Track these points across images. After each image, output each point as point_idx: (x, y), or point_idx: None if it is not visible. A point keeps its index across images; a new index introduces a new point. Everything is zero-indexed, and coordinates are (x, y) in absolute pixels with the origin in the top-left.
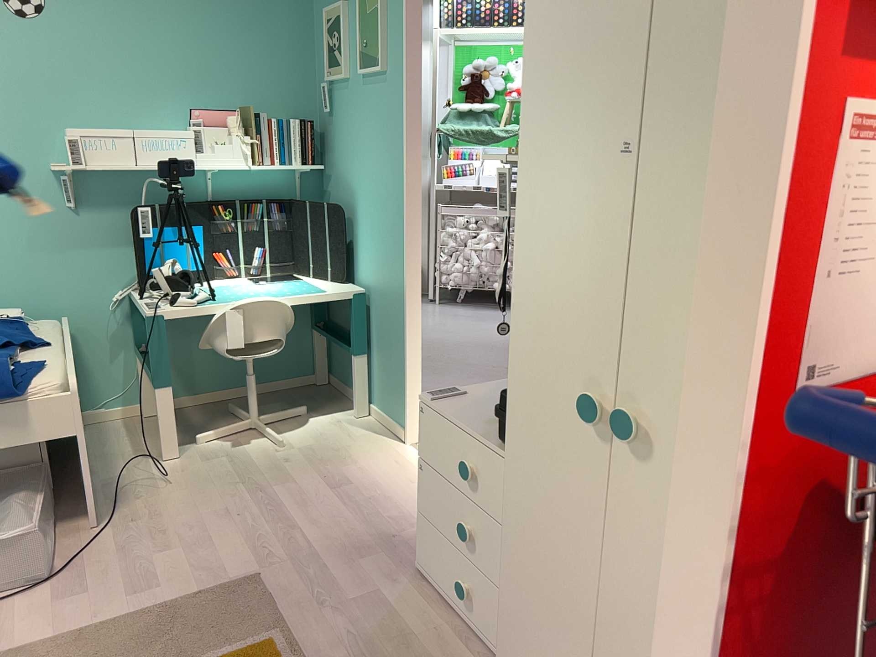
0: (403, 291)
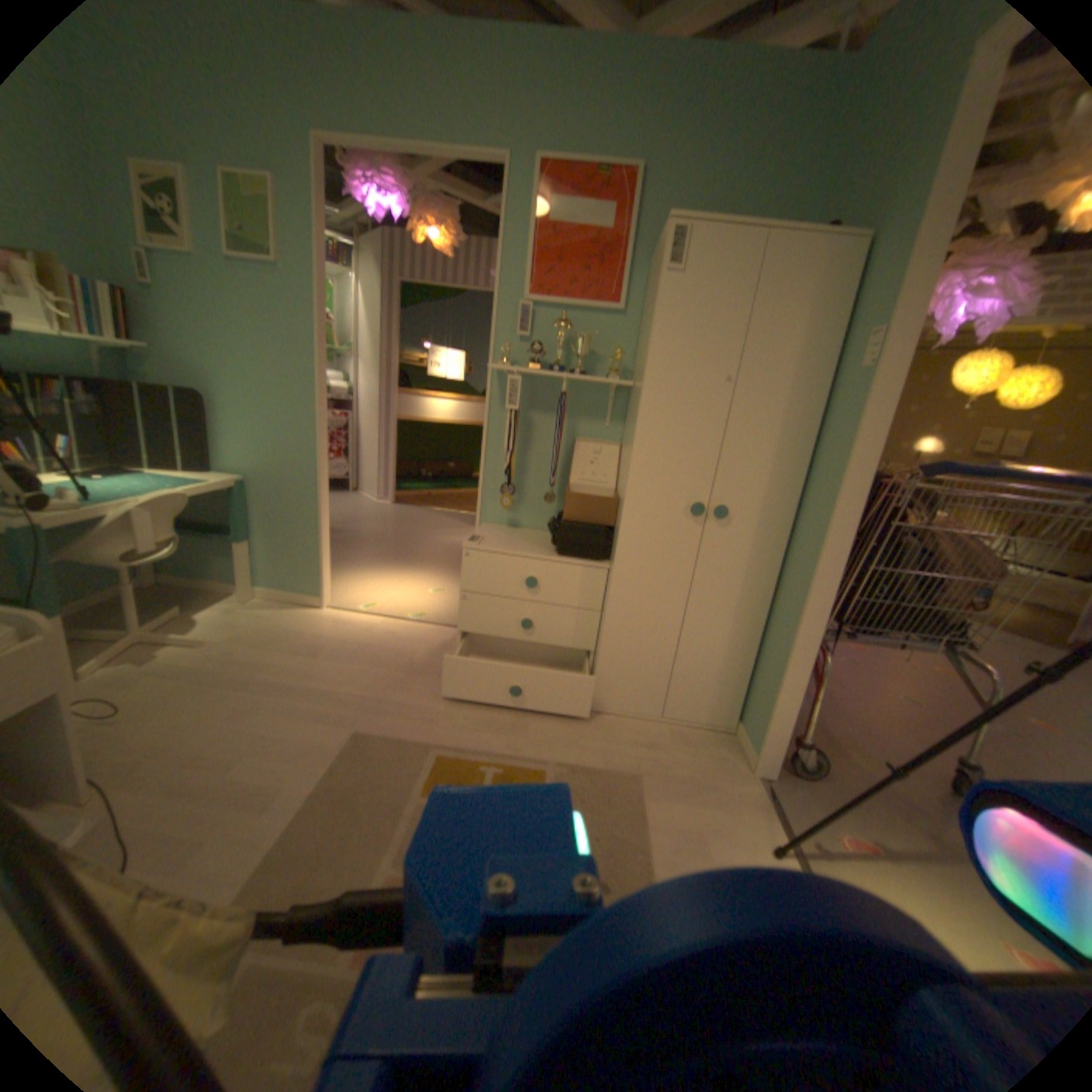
0: (314, 477)
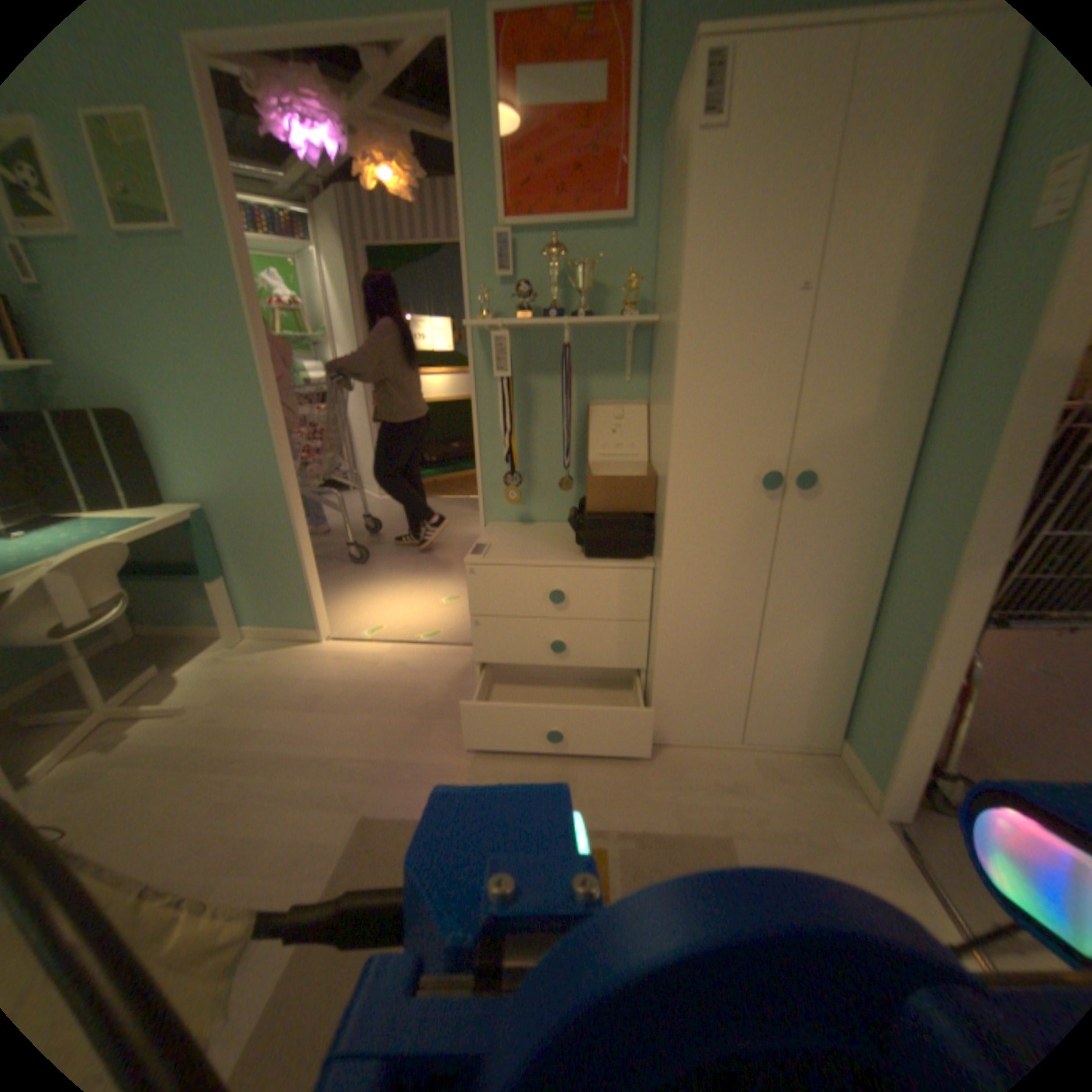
0: (282, 492)
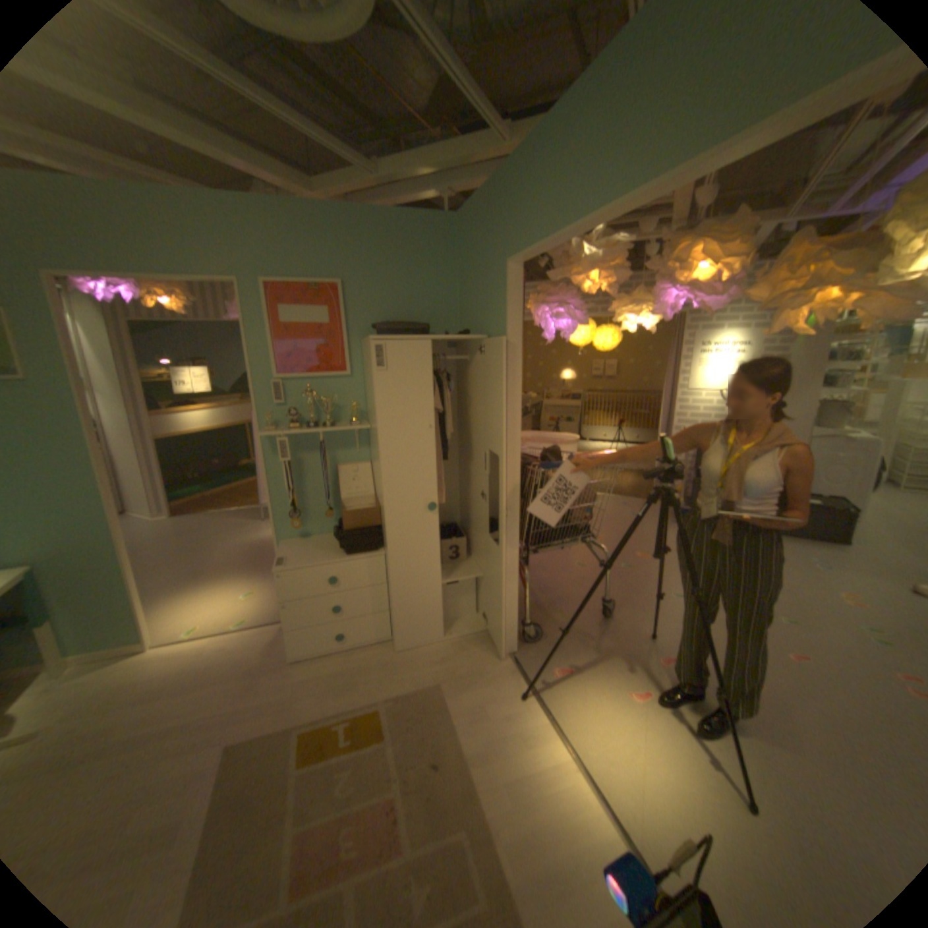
0: (110, 545)
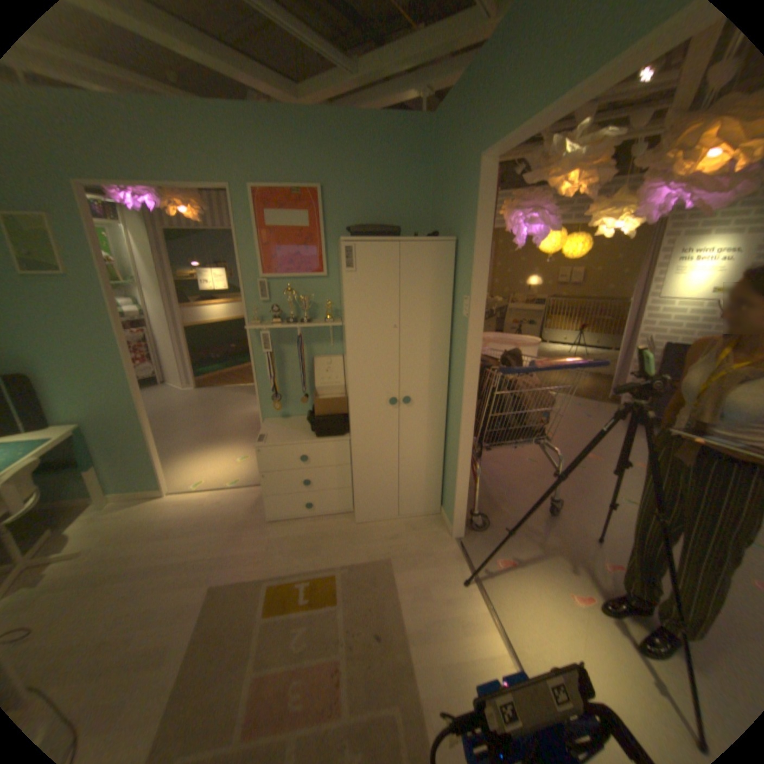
0: (135, 412)
